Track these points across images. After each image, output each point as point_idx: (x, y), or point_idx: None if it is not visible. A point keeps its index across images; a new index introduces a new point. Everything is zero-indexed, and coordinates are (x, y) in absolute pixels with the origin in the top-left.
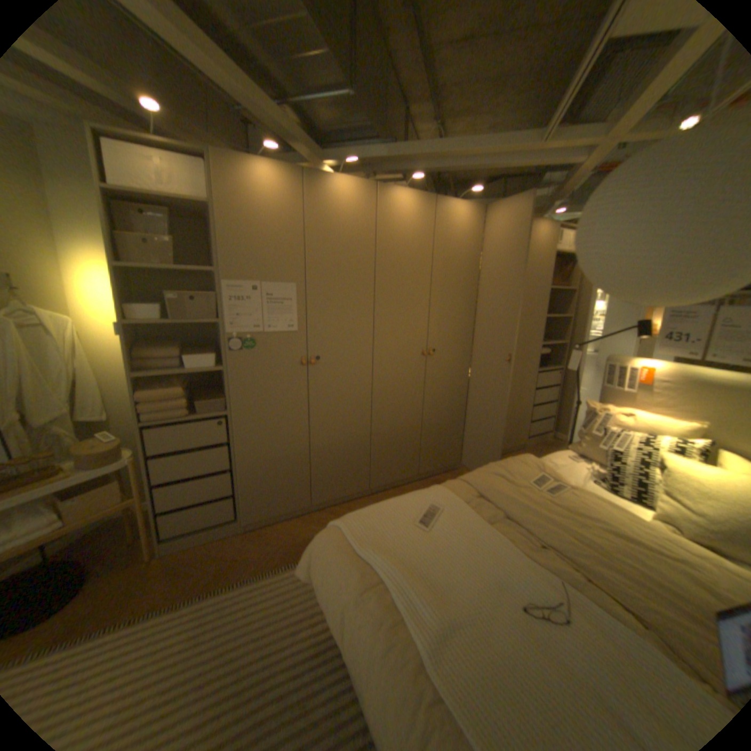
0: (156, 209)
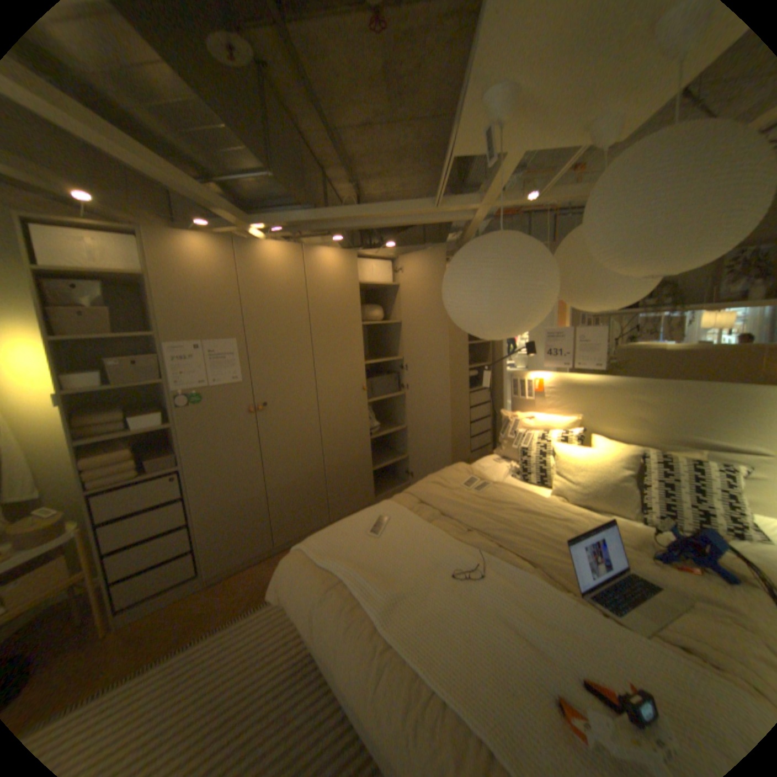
0: (87, 281)
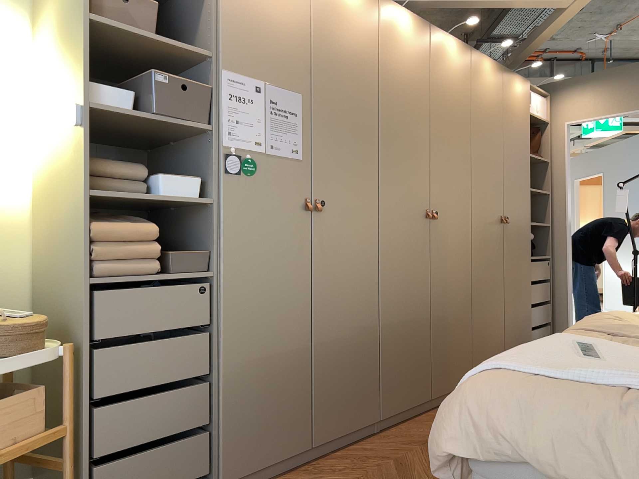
0: None
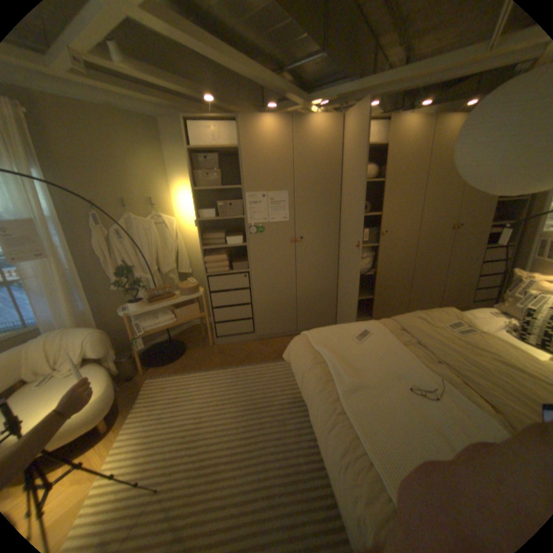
0: (213, 154)
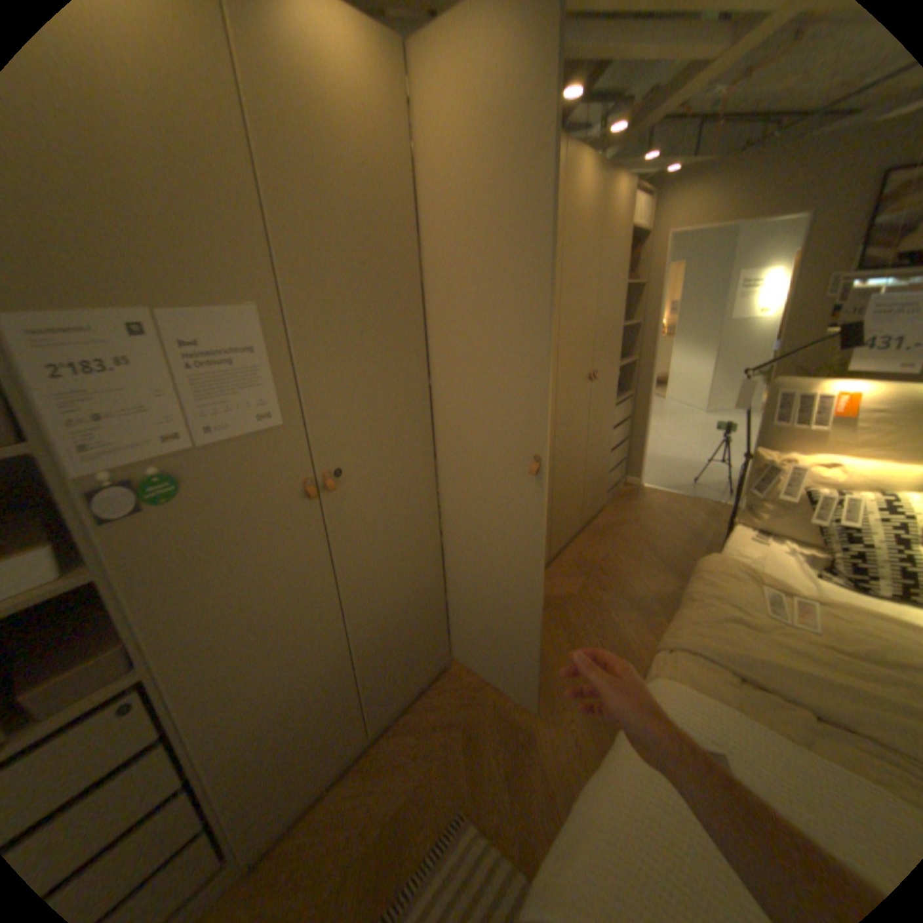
0: None
